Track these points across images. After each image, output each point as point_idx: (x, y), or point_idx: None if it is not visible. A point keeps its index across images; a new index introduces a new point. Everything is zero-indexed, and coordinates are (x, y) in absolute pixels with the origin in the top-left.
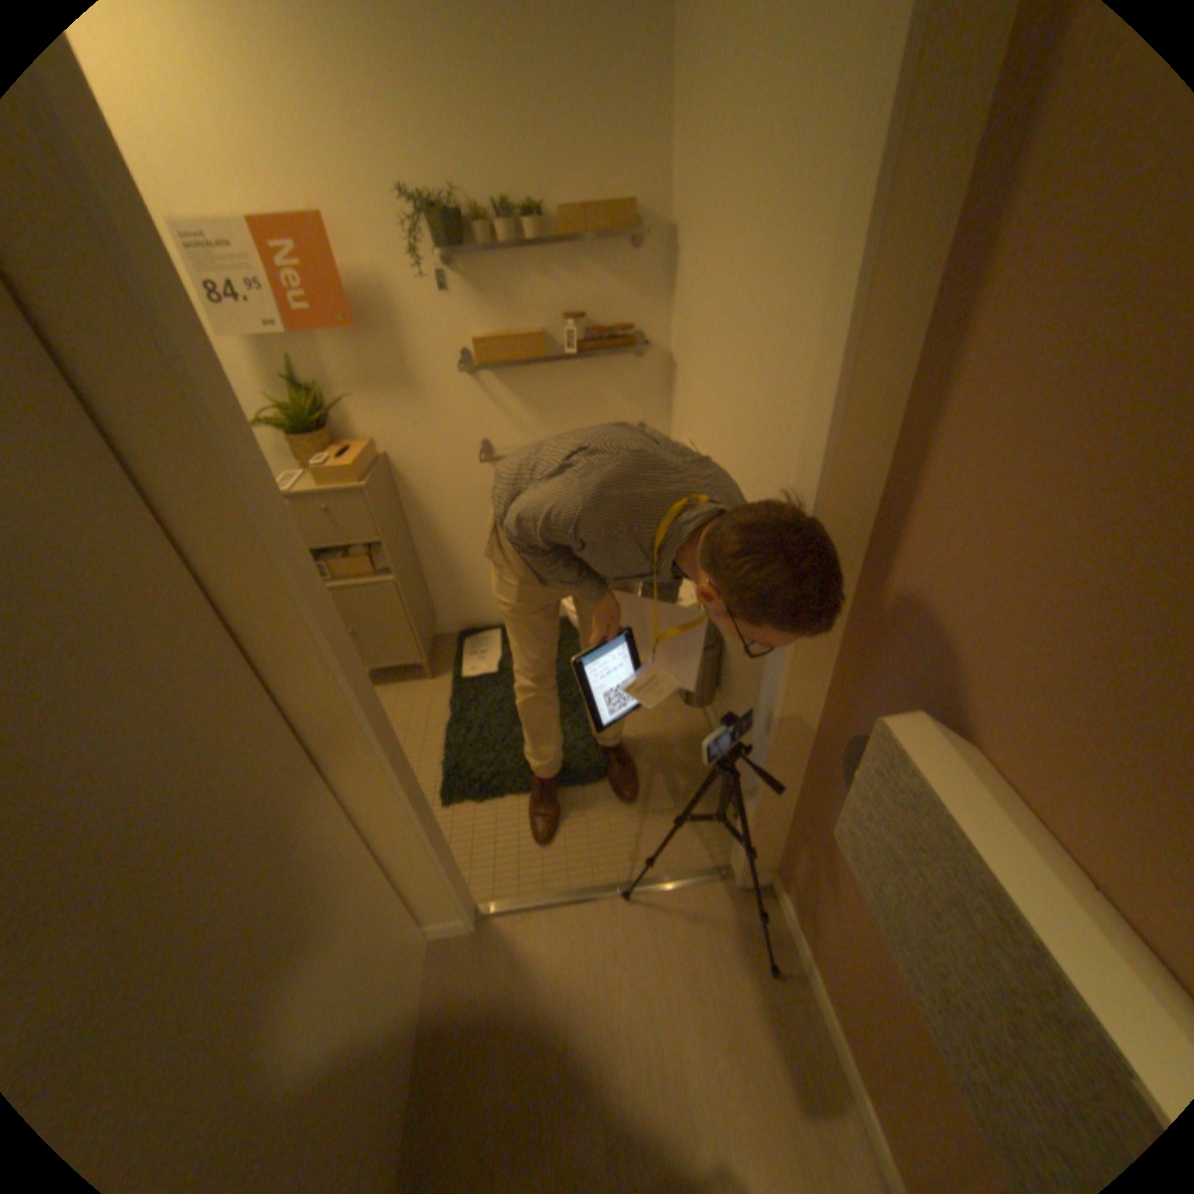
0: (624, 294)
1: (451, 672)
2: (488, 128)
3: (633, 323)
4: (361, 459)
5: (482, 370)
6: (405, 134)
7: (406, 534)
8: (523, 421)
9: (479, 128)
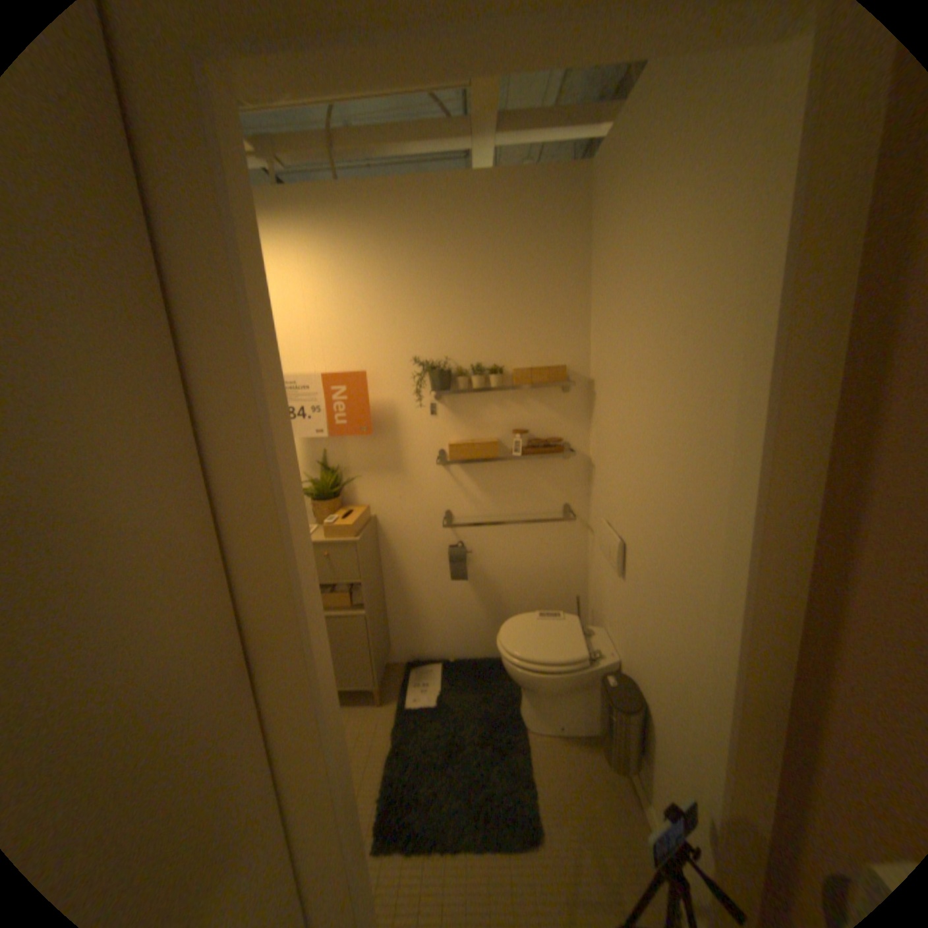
0: (556, 419)
1: (396, 701)
2: (474, 329)
3: (562, 437)
4: (360, 519)
5: (454, 464)
6: (424, 332)
7: (380, 576)
8: (477, 498)
9: (468, 329)
